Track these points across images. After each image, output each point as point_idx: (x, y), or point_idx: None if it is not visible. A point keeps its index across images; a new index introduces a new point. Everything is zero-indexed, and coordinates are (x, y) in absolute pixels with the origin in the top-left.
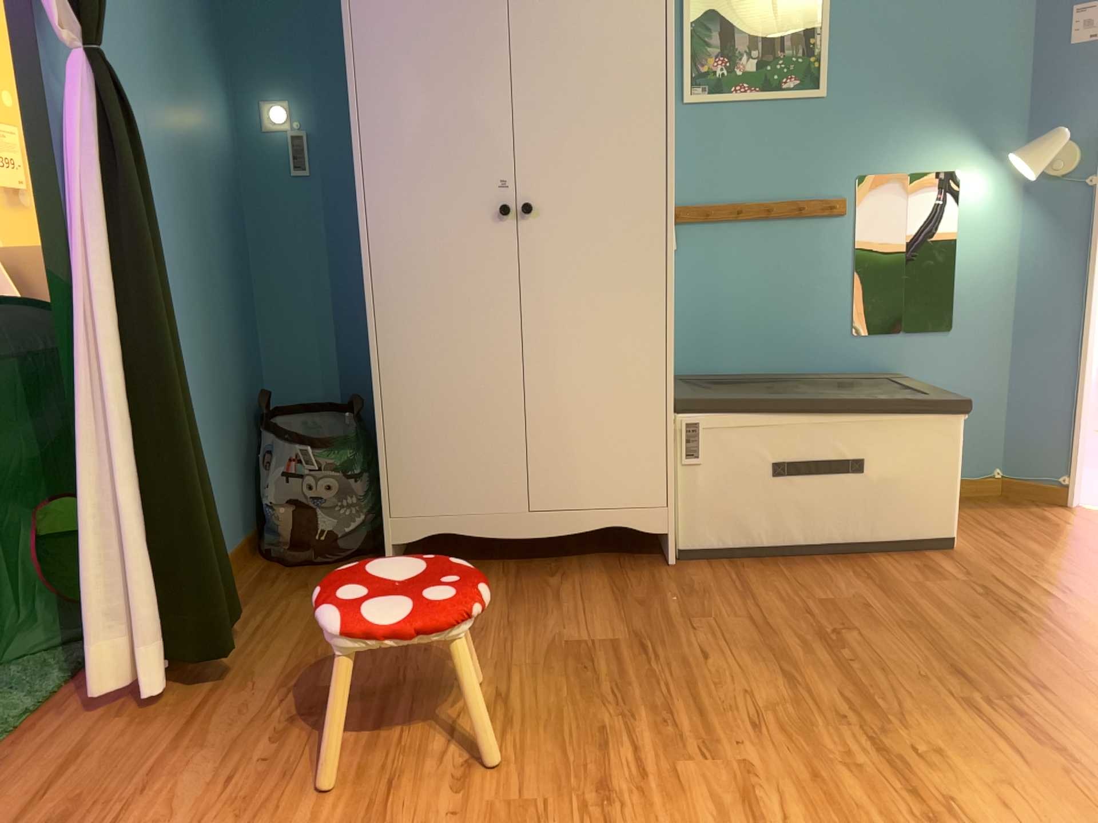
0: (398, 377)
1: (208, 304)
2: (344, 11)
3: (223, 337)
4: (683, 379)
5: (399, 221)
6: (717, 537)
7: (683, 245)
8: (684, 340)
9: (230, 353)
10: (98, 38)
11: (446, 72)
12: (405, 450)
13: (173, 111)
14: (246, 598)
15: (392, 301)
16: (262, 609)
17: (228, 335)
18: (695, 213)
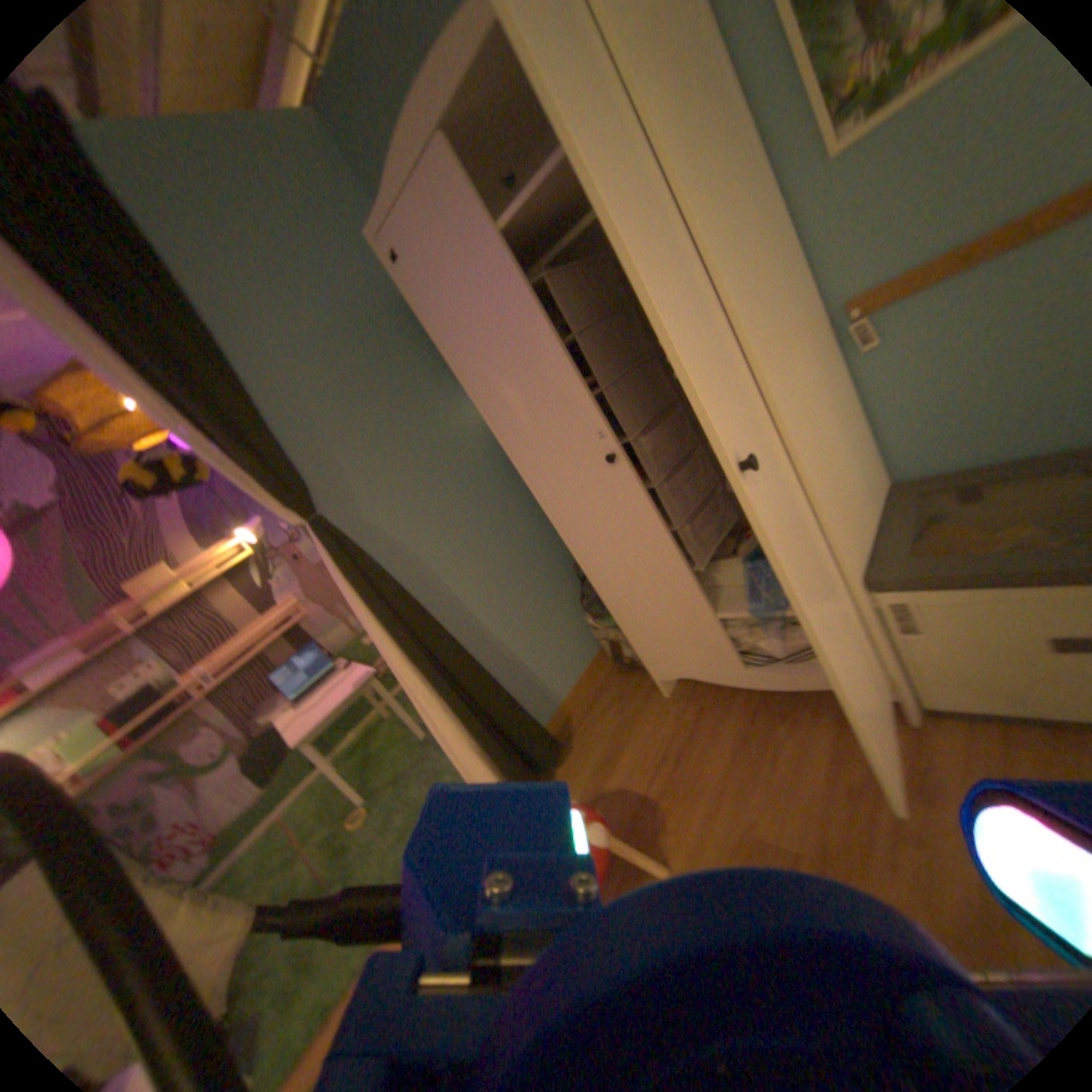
0: (609, 582)
1: (510, 537)
2: (443, 348)
3: (532, 546)
4: (922, 496)
5: (553, 482)
6: (981, 697)
7: (891, 331)
8: (927, 434)
9: (543, 549)
10: (309, 503)
11: (518, 359)
12: (637, 626)
13: (428, 446)
14: (588, 708)
15: (579, 535)
16: (590, 724)
17: (537, 541)
18: (895, 287)
